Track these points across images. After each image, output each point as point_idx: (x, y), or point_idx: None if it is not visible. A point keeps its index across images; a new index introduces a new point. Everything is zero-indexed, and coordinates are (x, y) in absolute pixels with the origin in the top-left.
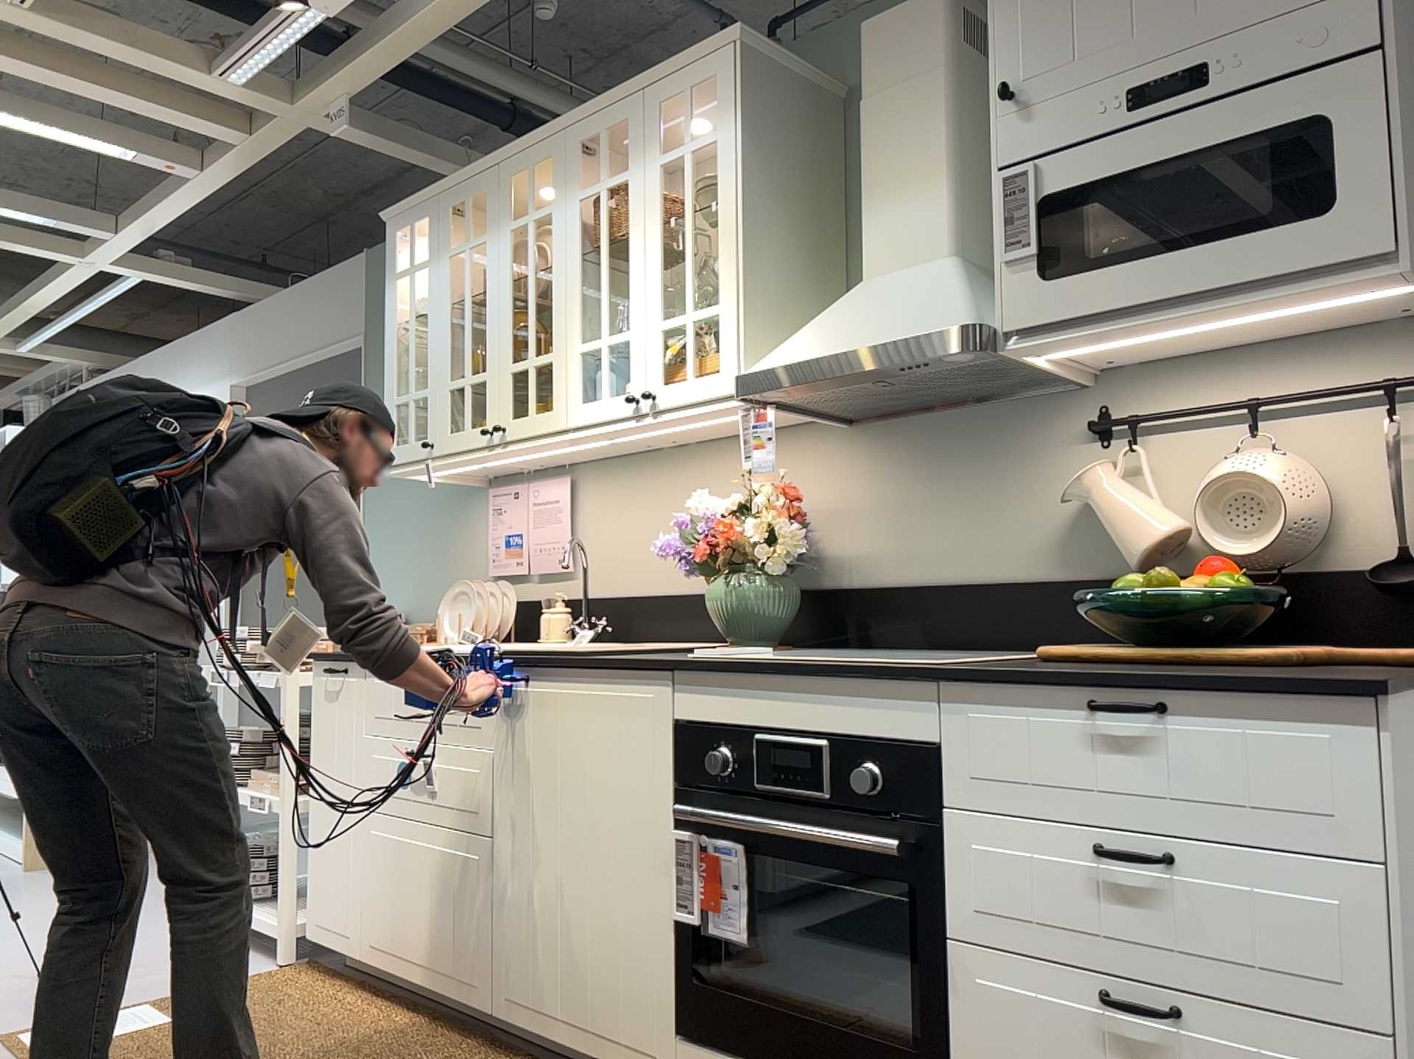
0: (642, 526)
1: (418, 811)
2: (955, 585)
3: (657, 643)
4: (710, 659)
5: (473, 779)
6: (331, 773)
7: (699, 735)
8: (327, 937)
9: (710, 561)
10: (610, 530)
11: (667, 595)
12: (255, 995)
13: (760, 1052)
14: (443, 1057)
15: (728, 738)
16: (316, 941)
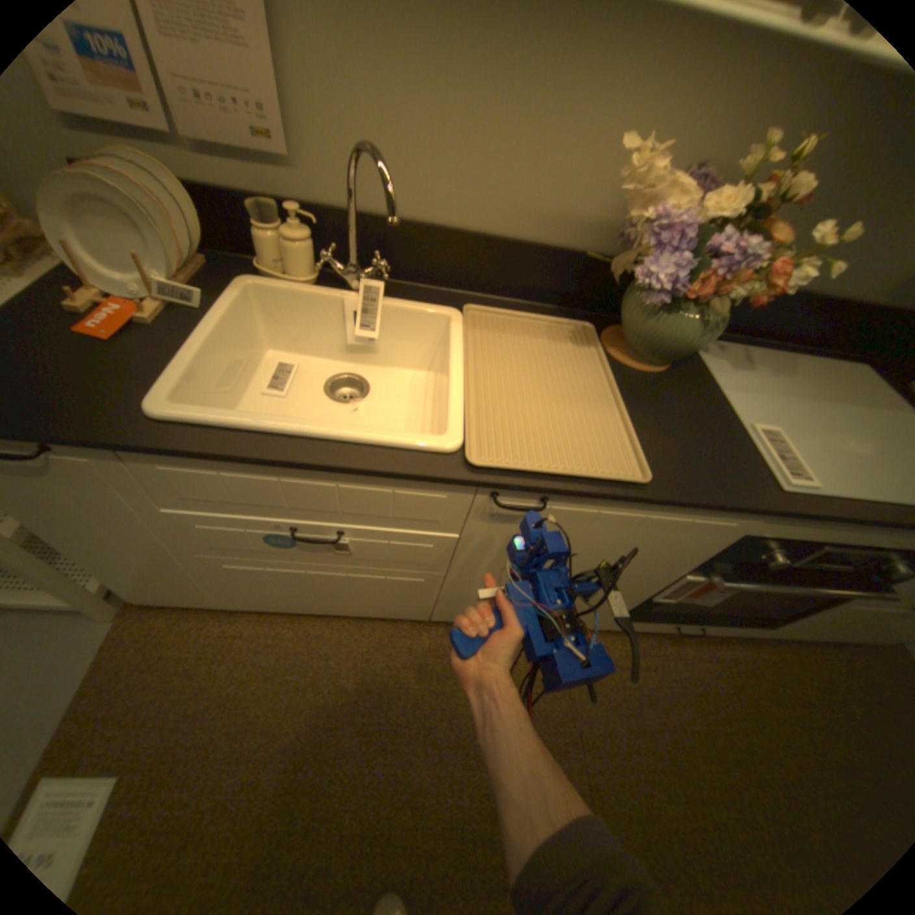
0: (439, 111)
1: (316, 560)
2: (808, 292)
3: (449, 285)
4: (815, 494)
5: (424, 550)
6: (92, 534)
7: (767, 543)
8: (174, 605)
9: (700, 295)
10: (366, 96)
11: (472, 232)
12: (147, 682)
13: (679, 622)
14: (405, 654)
15: (796, 545)
16: (153, 606)
